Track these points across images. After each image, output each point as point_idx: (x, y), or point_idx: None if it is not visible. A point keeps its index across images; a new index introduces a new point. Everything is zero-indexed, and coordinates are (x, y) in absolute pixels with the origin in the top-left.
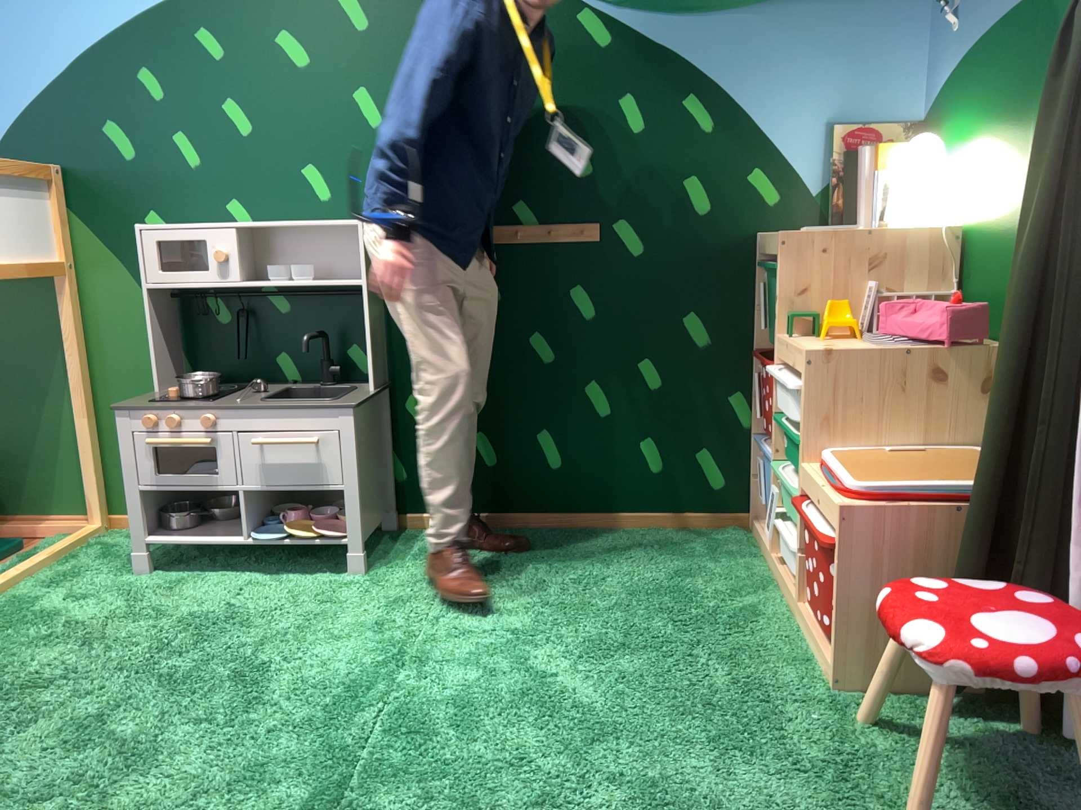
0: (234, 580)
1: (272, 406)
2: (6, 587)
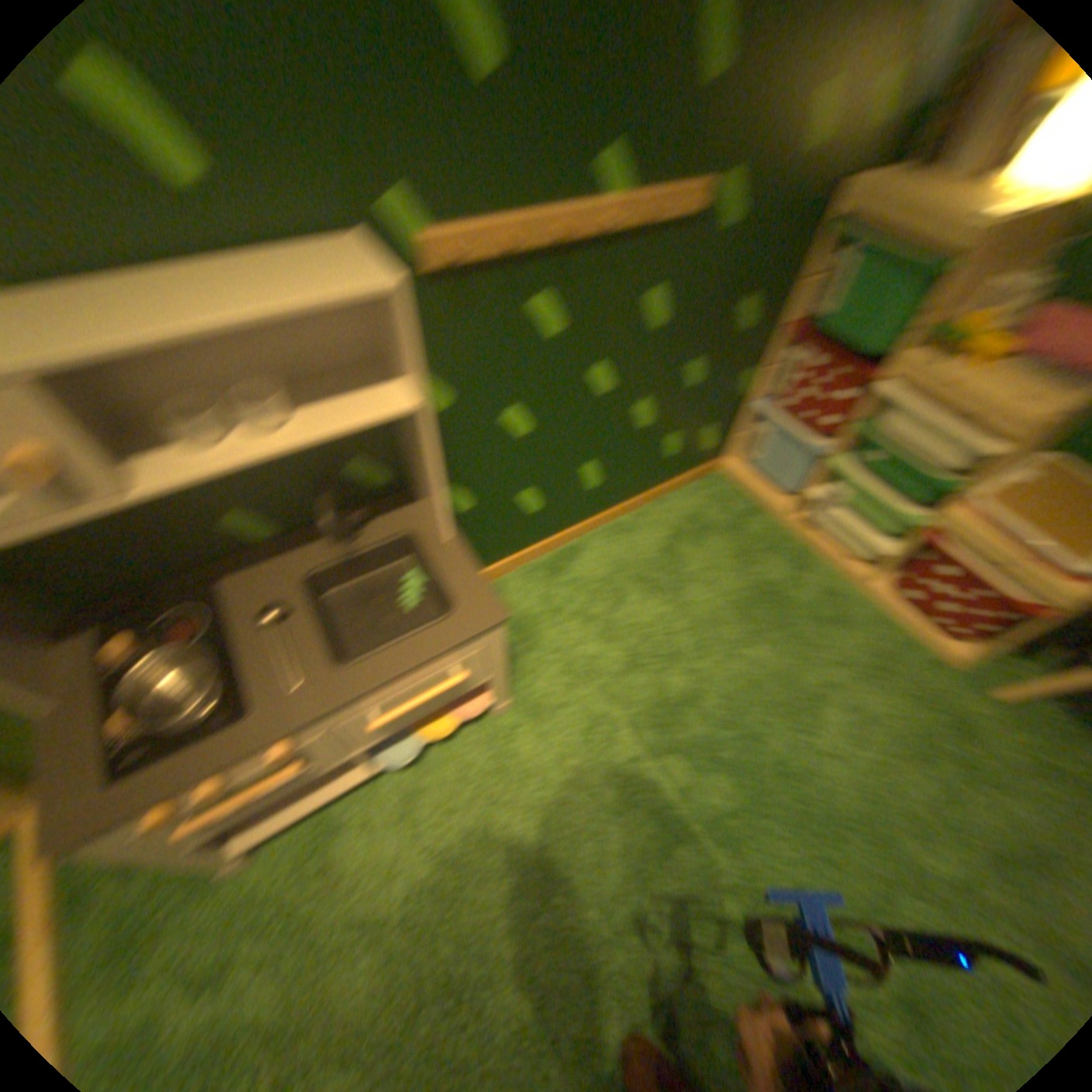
0: (381, 797)
1: (392, 676)
2: None
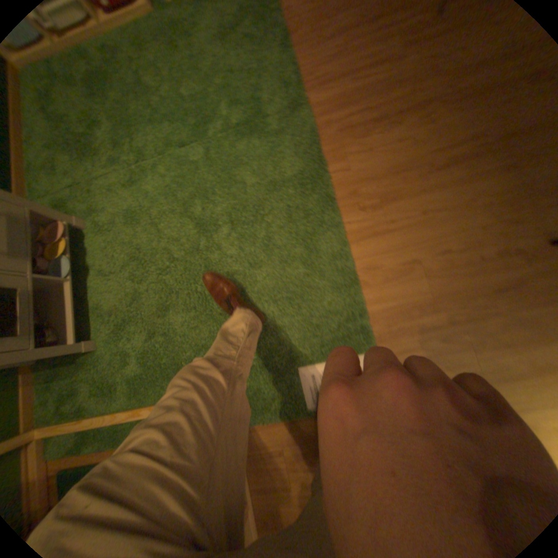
0: (93, 285)
1: None
2: (118, 410)
